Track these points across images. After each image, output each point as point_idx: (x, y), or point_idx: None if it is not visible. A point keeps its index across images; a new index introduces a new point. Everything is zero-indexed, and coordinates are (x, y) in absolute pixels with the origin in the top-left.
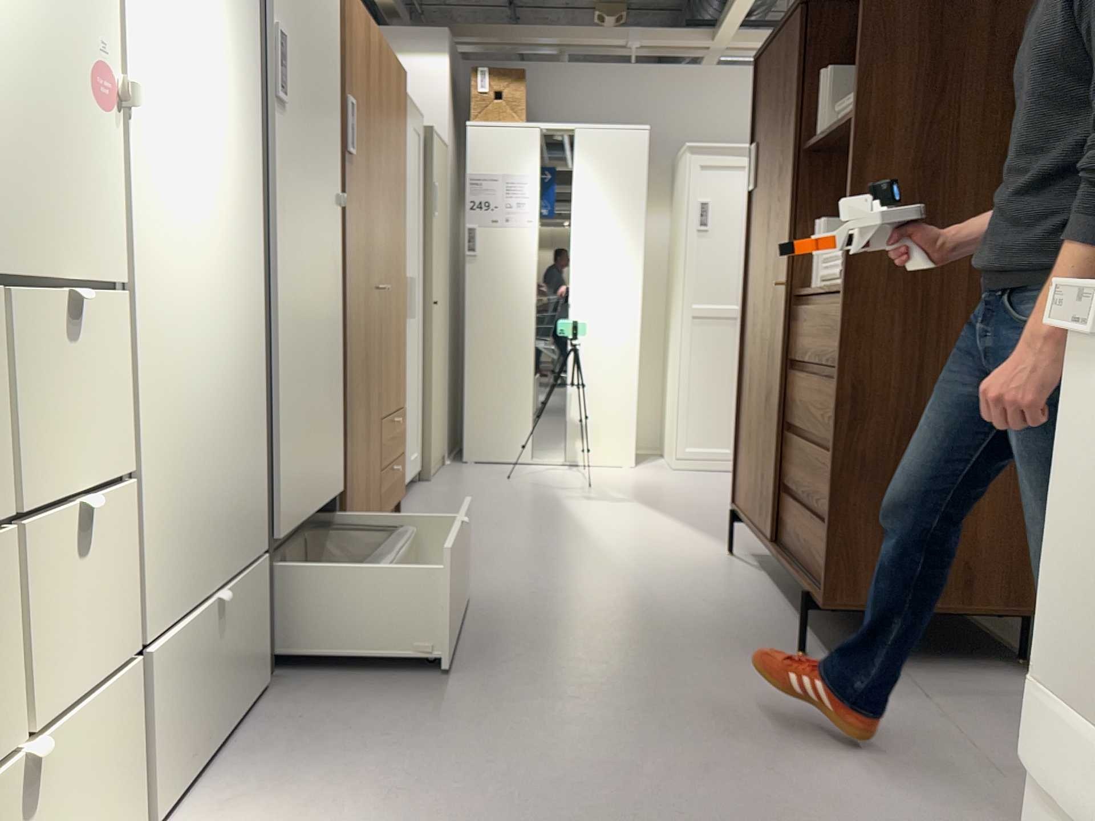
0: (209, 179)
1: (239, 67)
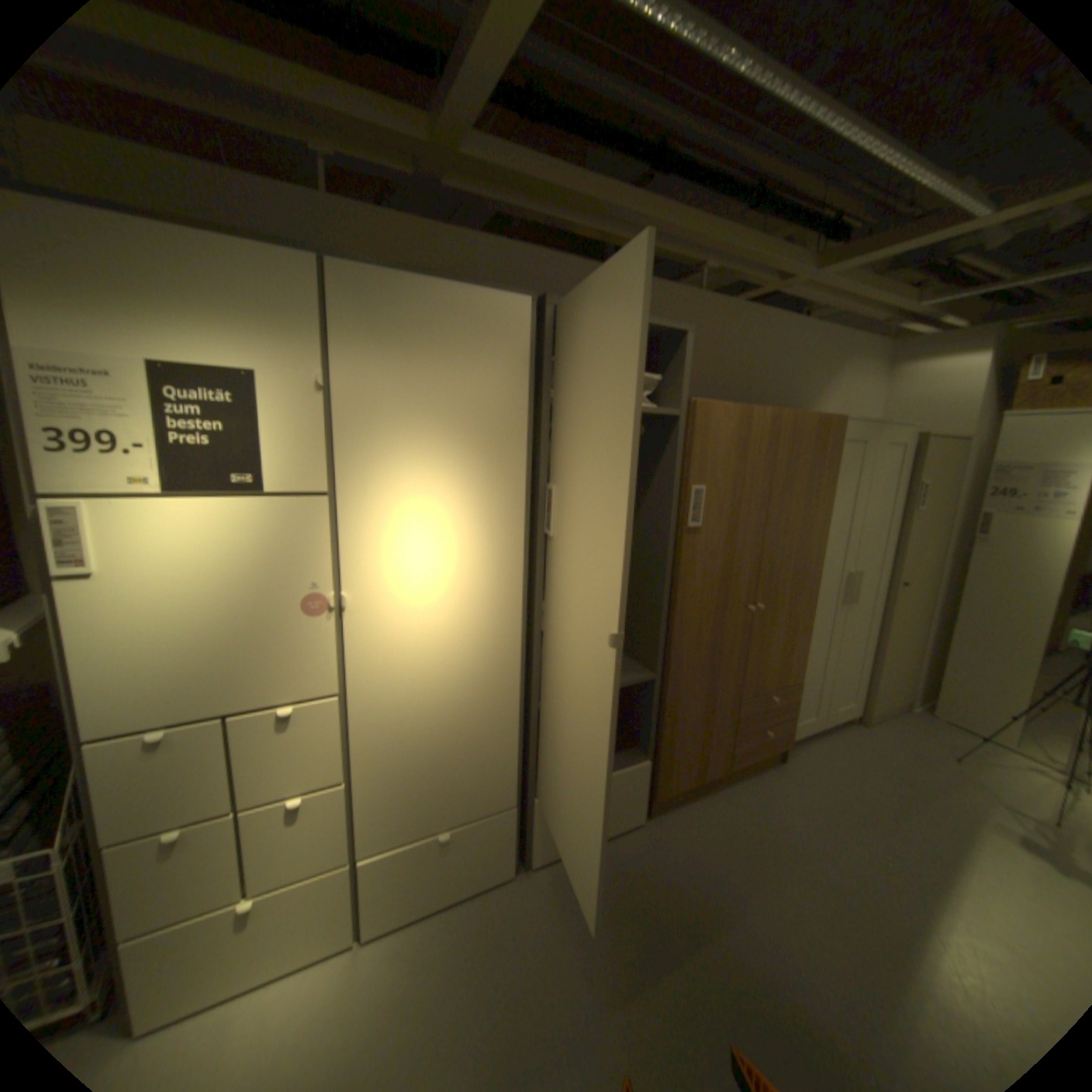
0: (451, 612)
1: (497, 534)
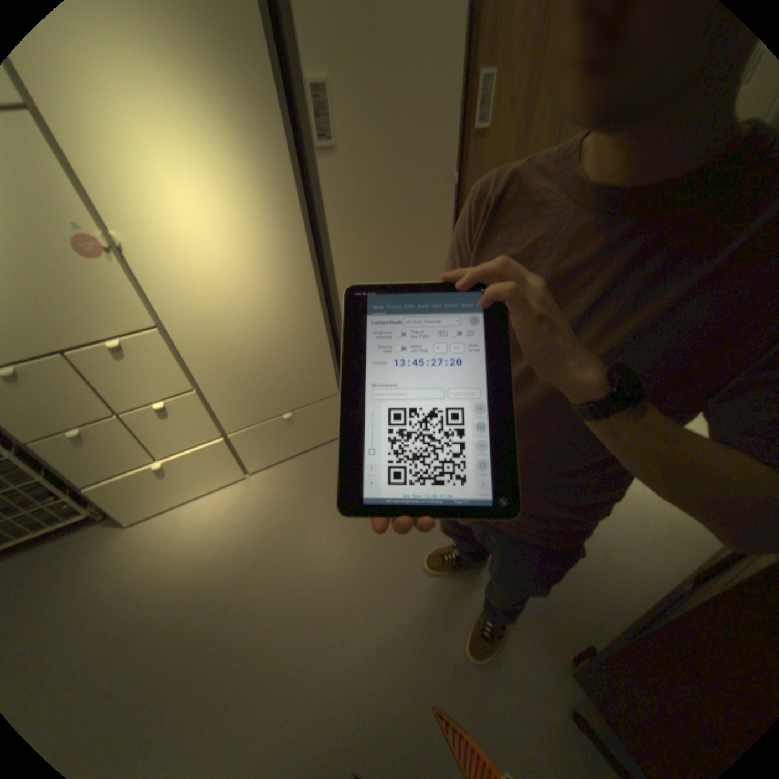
0: (234, 246)
1: (256, 152)
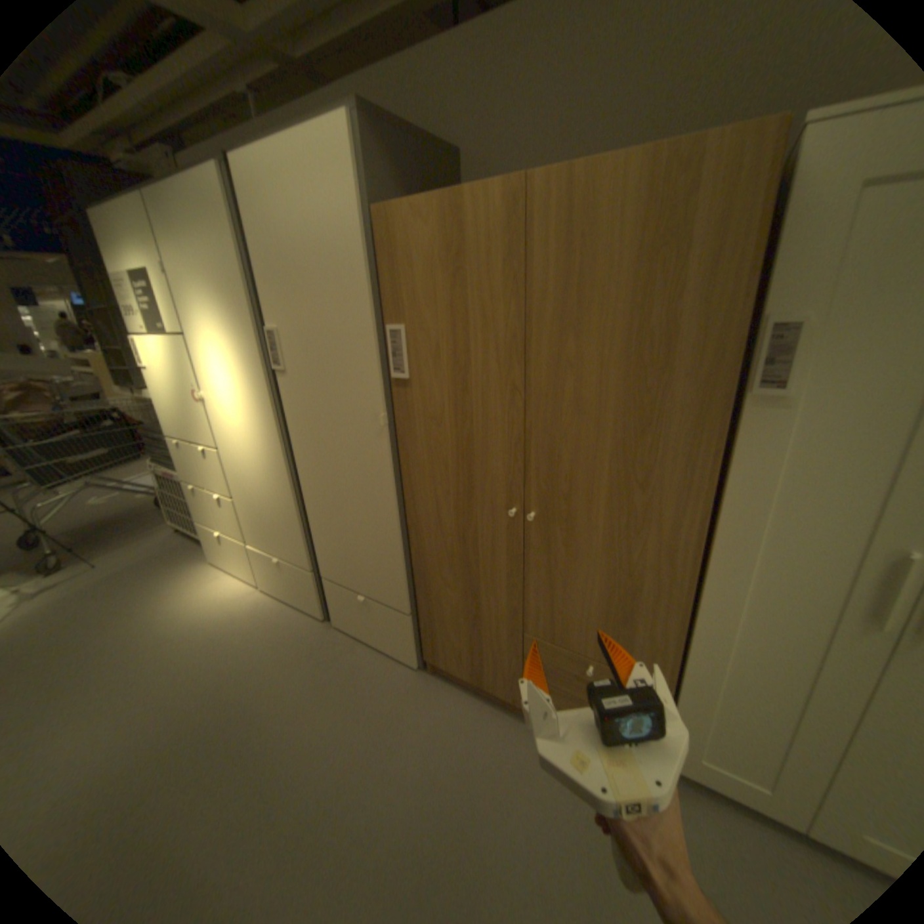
0: (244, 418)
1: (249, 366)
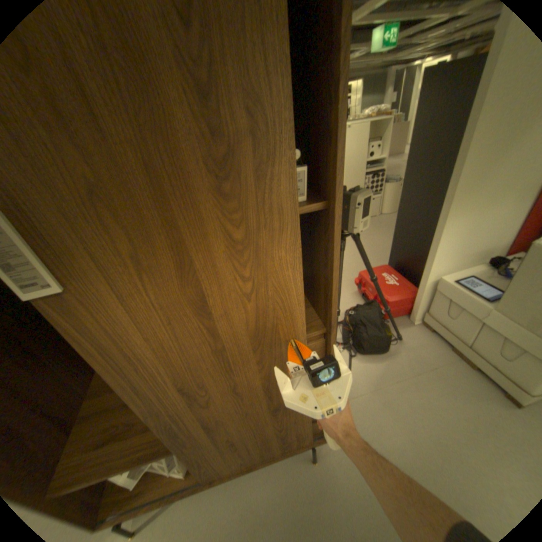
0: None
1: None
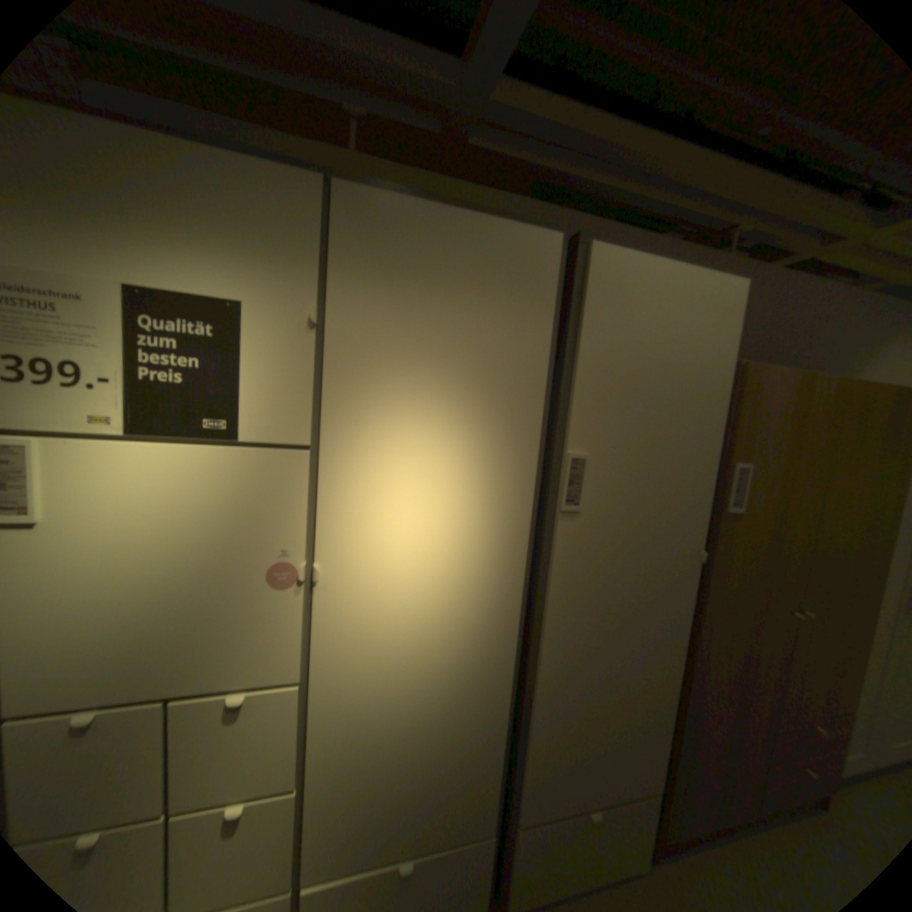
0: (439, 595)
1: (500, 506)
